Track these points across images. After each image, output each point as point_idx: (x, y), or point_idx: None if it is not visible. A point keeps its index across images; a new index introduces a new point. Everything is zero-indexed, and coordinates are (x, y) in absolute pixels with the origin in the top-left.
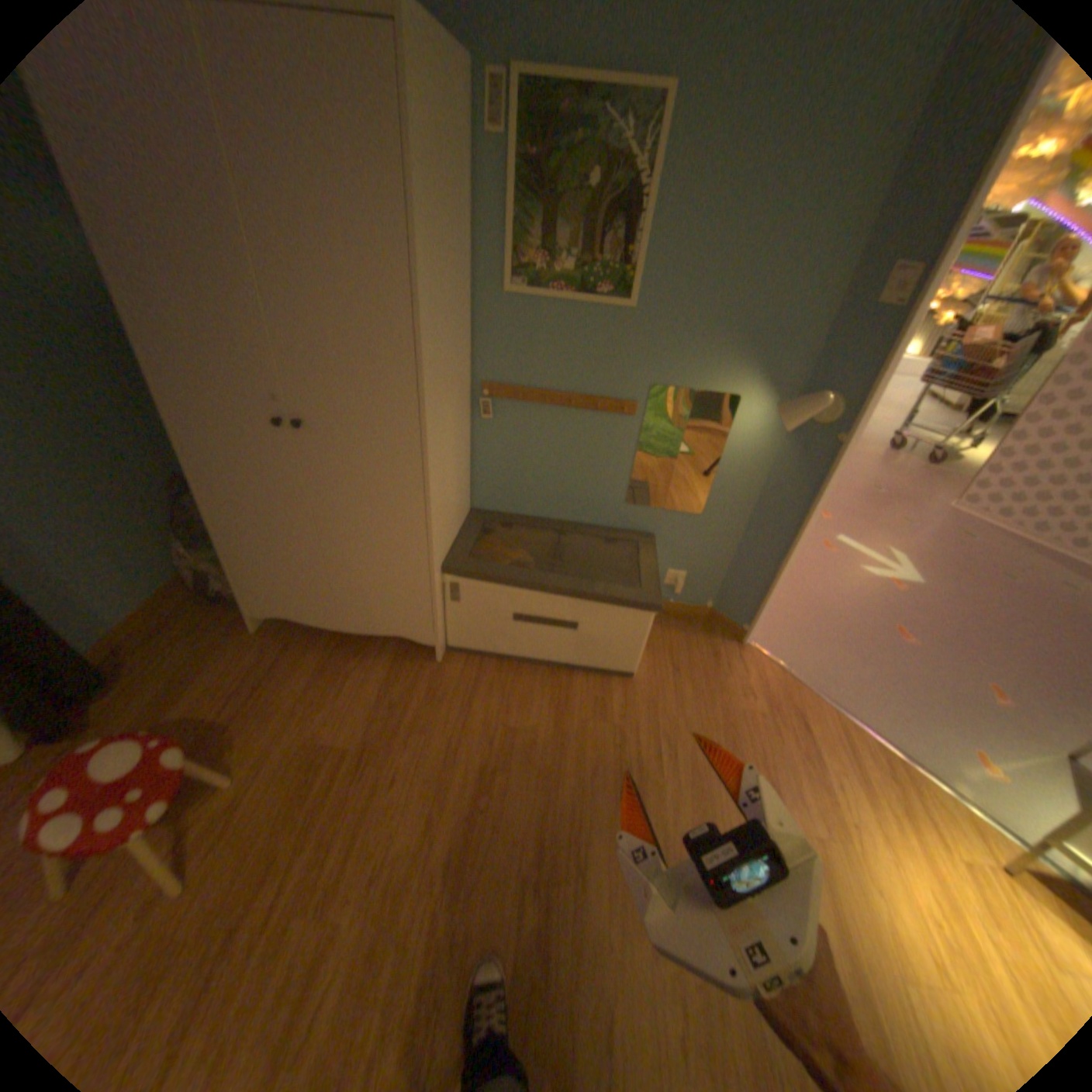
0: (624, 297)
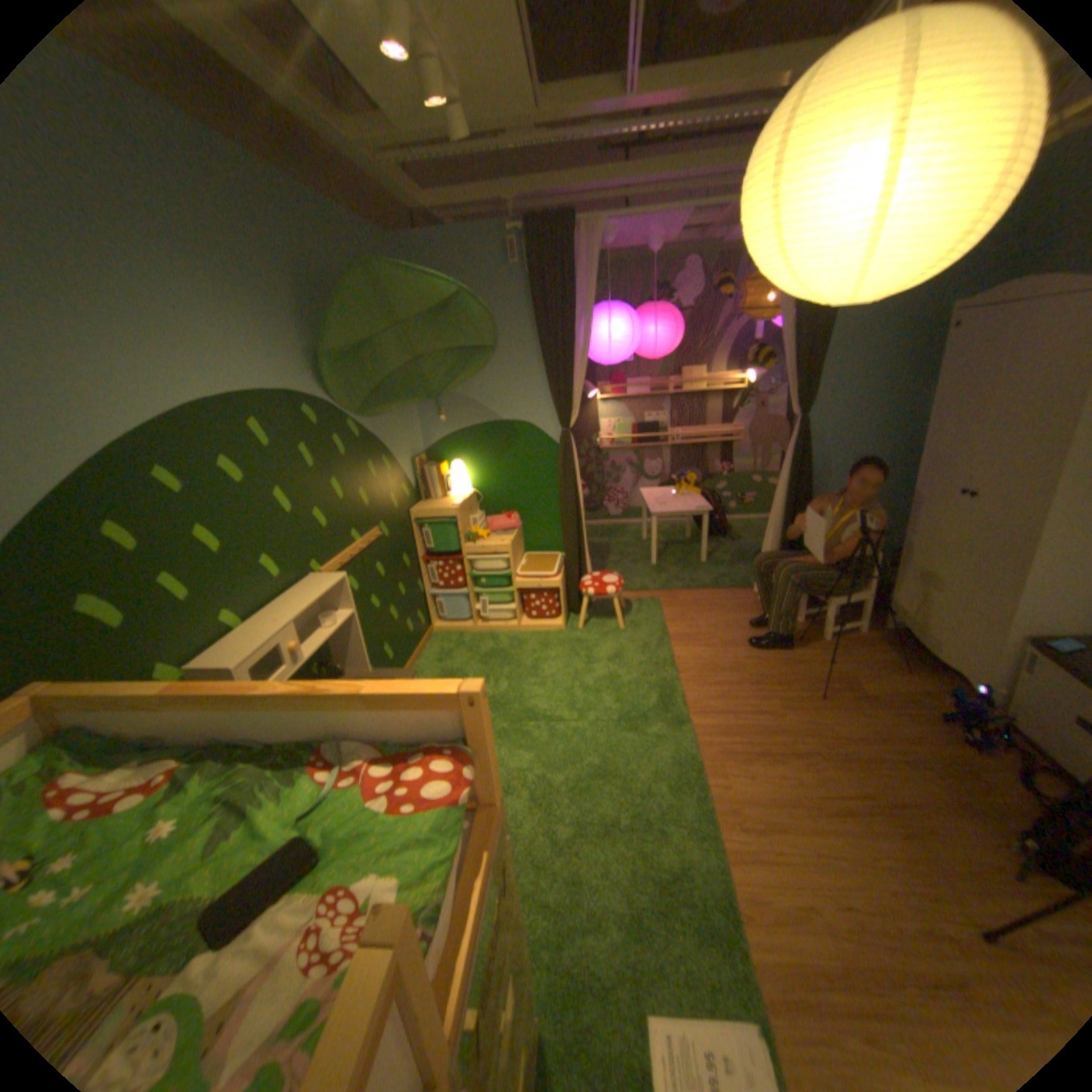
0: None
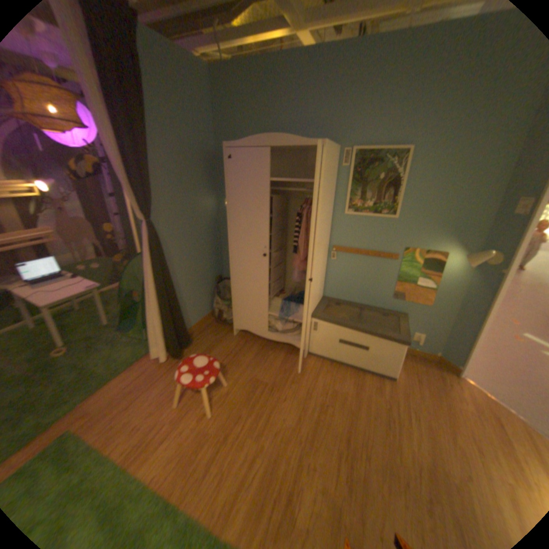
0: (393, 214)
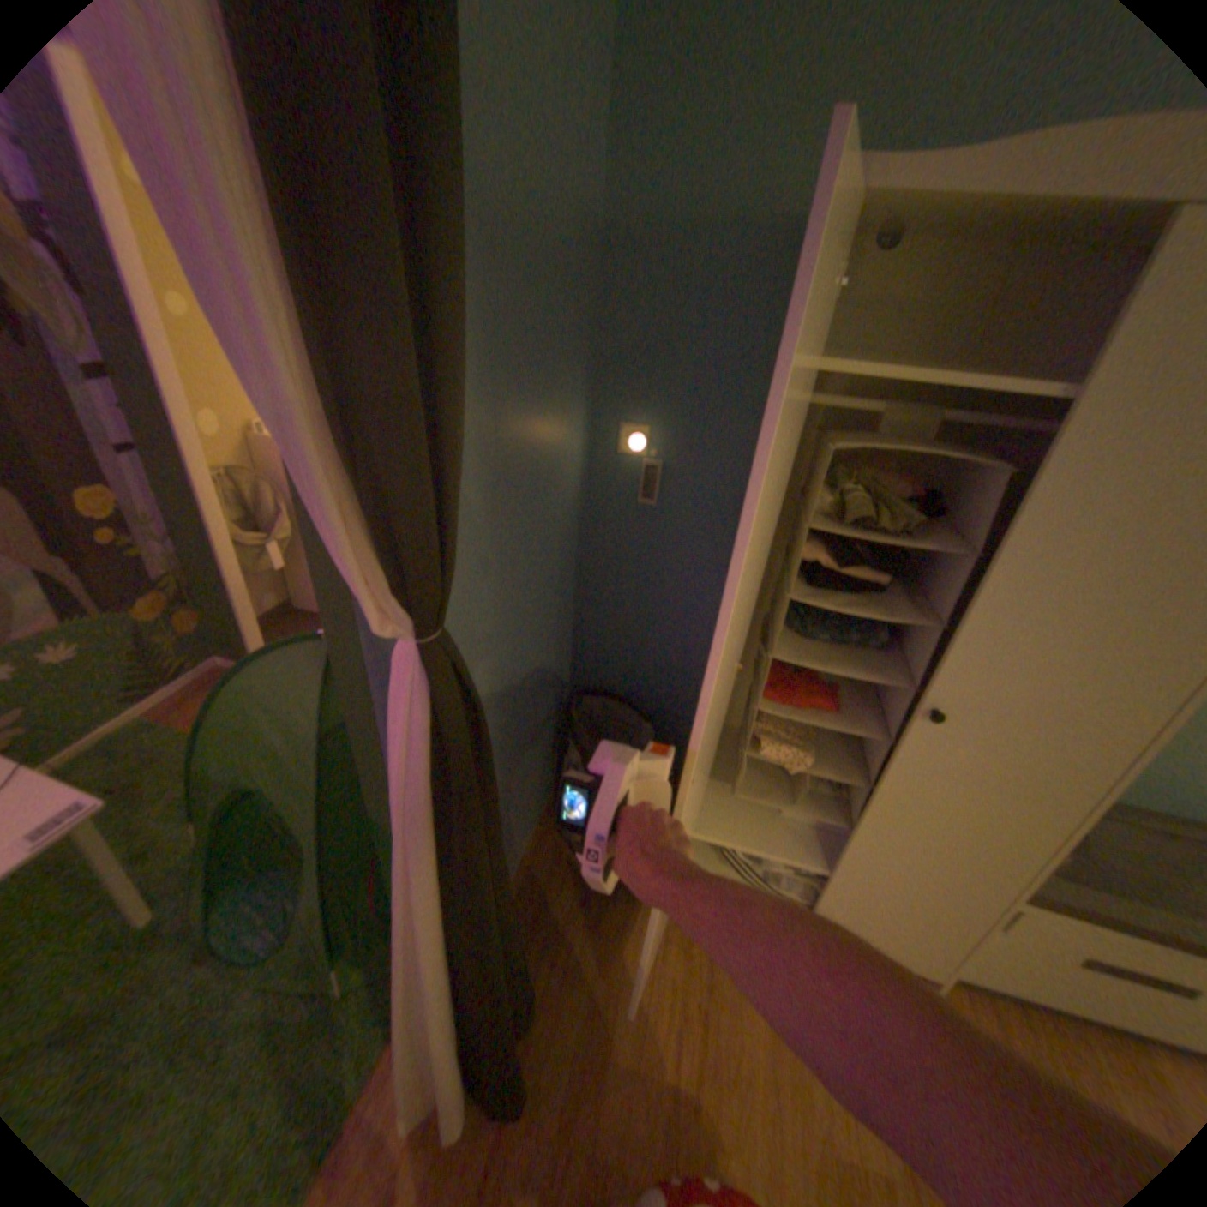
0: None
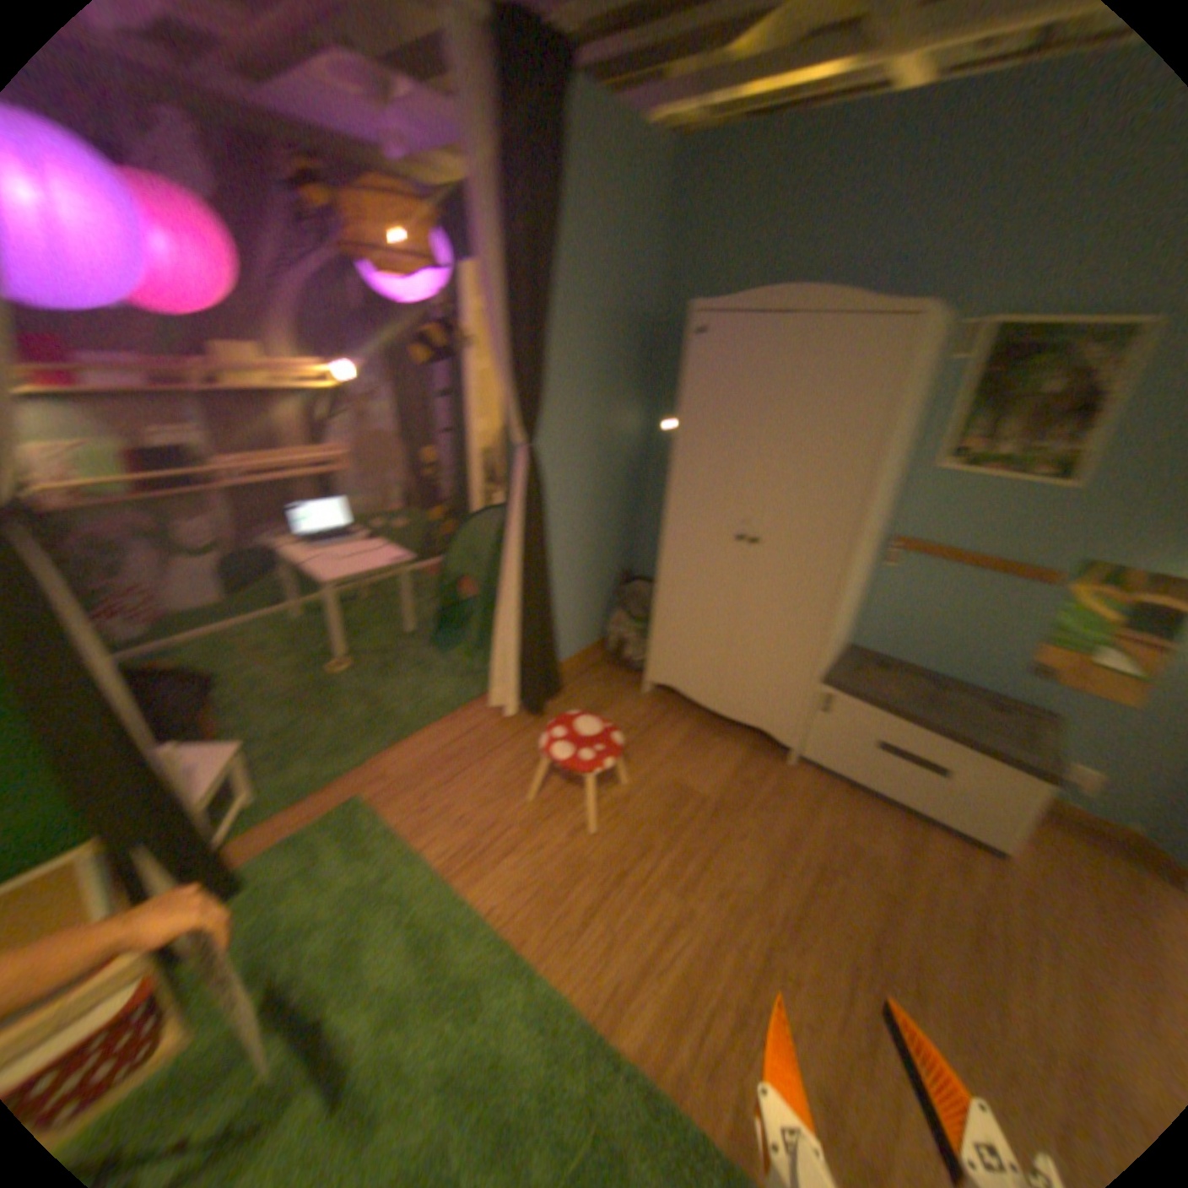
0: (1069, 478)
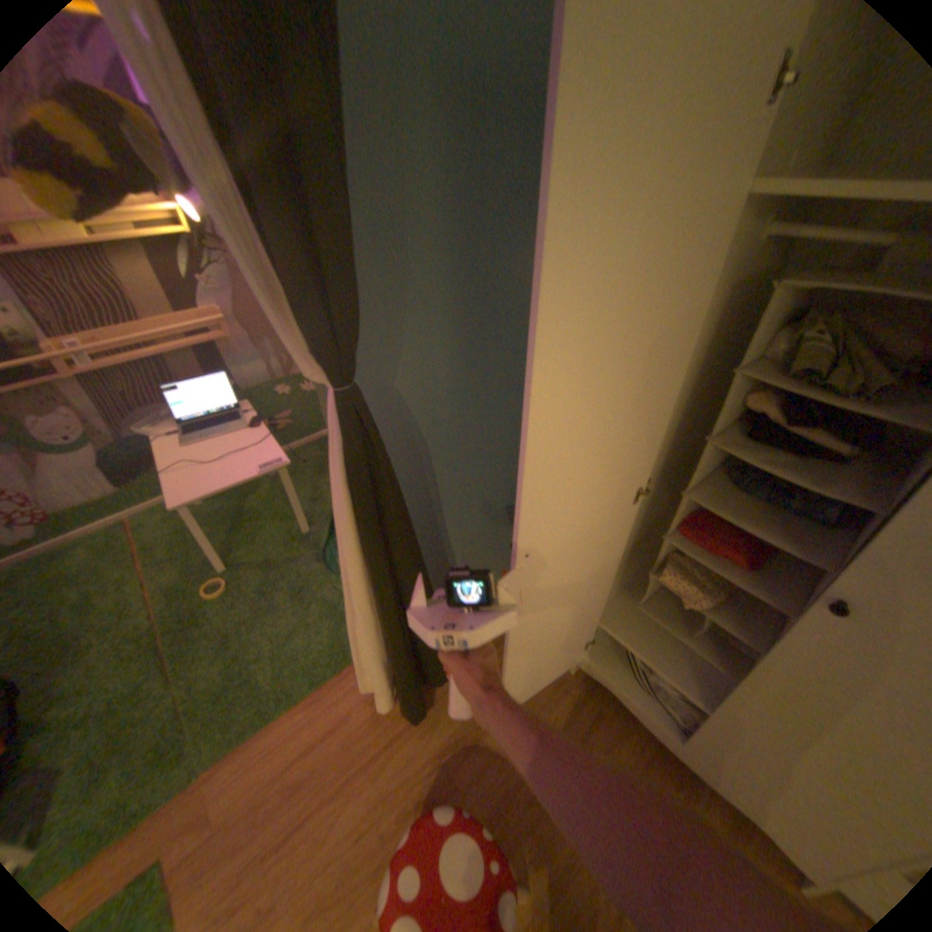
0: None
